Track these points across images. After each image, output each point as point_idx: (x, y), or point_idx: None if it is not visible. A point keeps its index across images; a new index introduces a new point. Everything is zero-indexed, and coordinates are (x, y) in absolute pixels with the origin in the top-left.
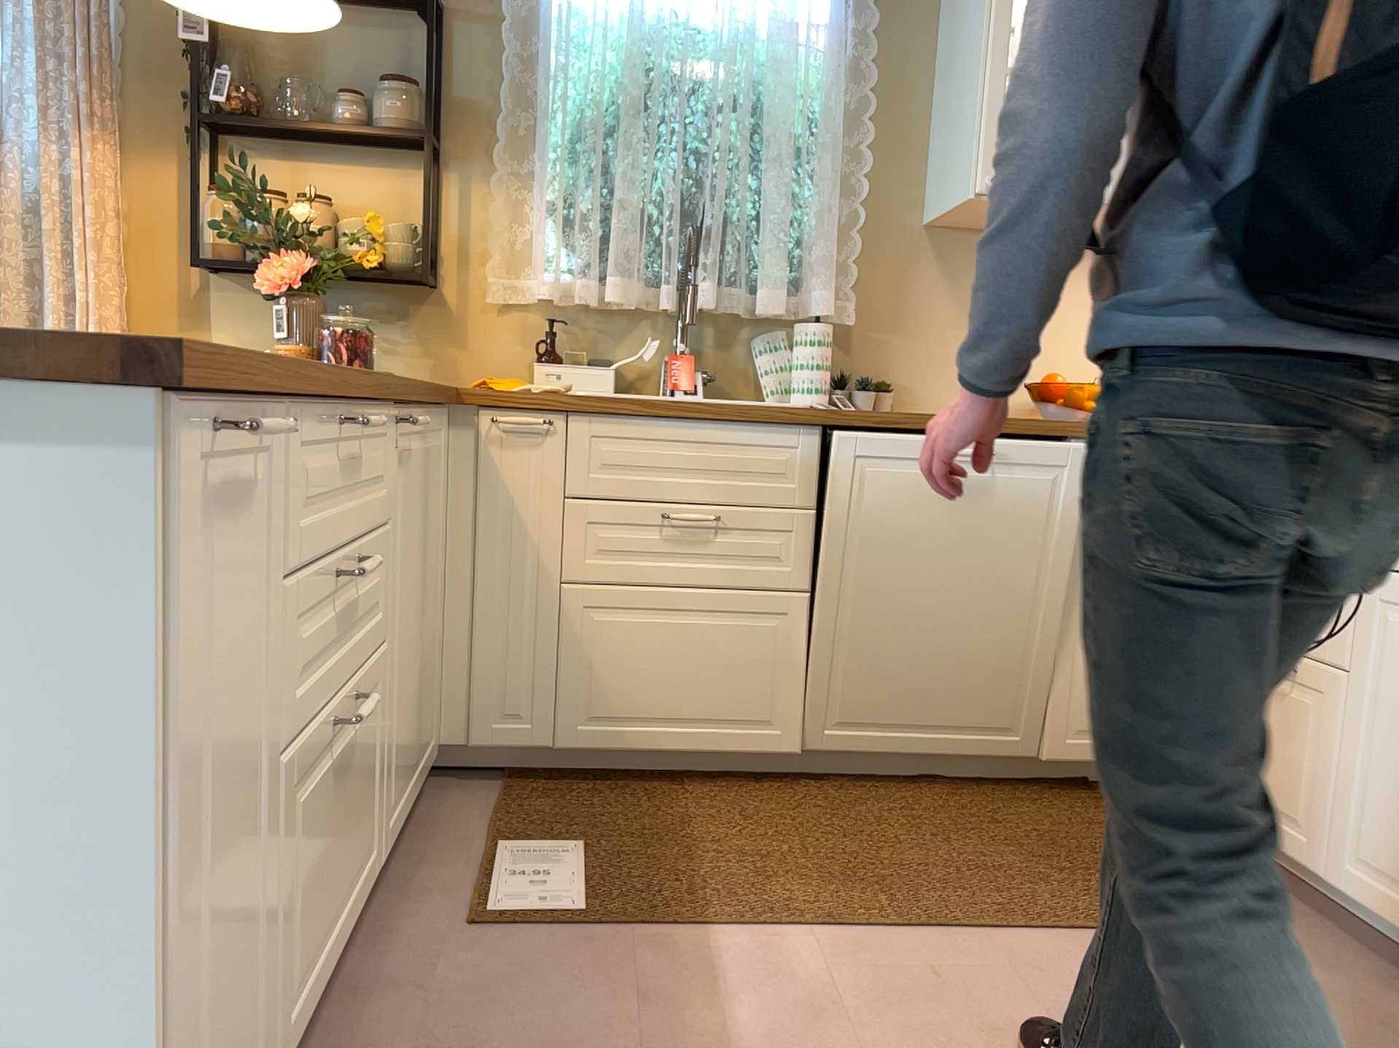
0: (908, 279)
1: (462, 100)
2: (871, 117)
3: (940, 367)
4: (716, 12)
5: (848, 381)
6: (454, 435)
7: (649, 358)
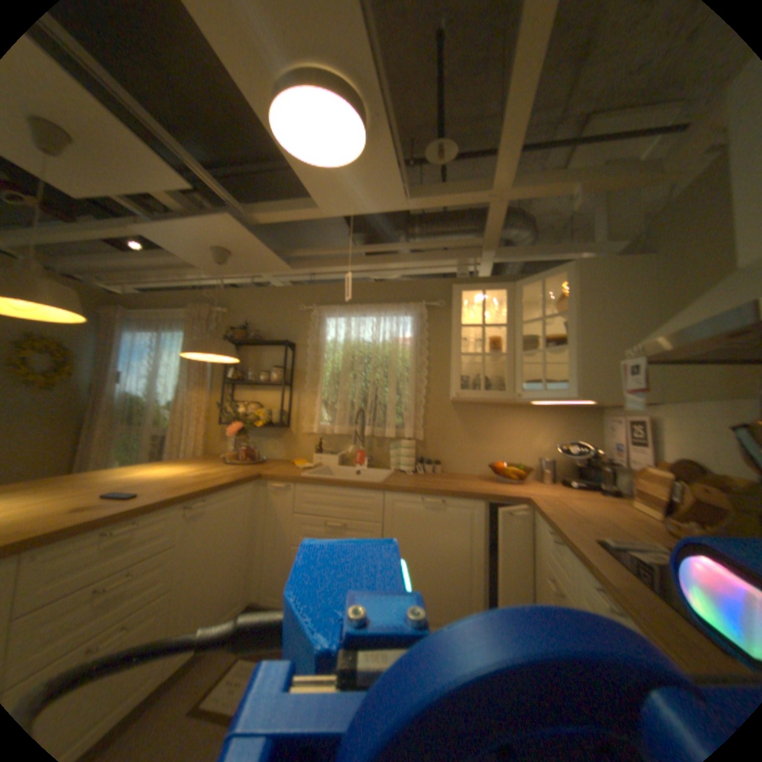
0: (445, 423)
1: (299, 371)
2: (429, 367)
3: (460, 456)
4: (375, 338)
5: (424, 461)
6: (262, 490)
7: (350, 453)
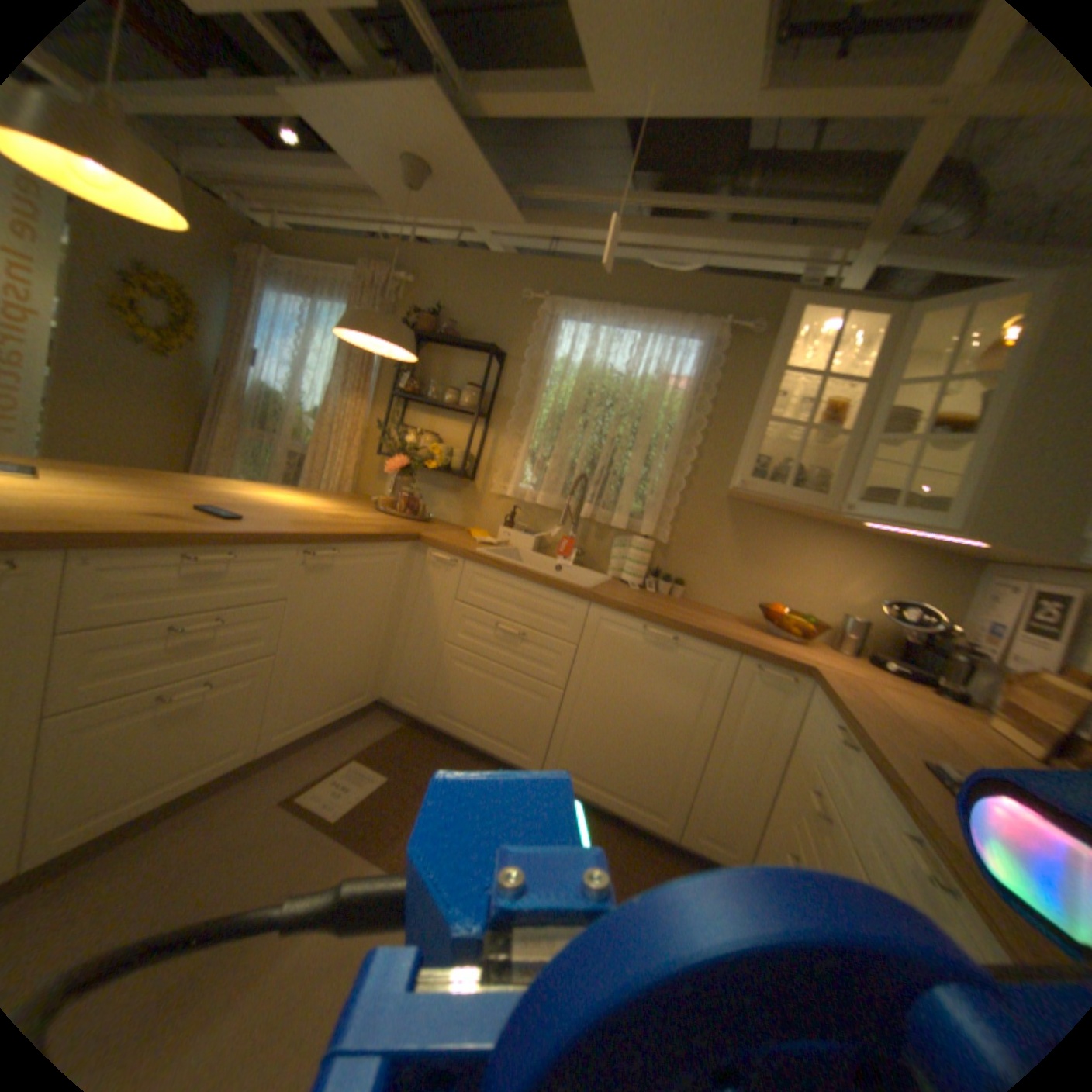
0: (708, 525)
1: (502, 397)
2: (707, 432)
3: (717, 580)
4: (631, 367)
5: (658, 574)
6: (417, 556)
7: (551, 537)
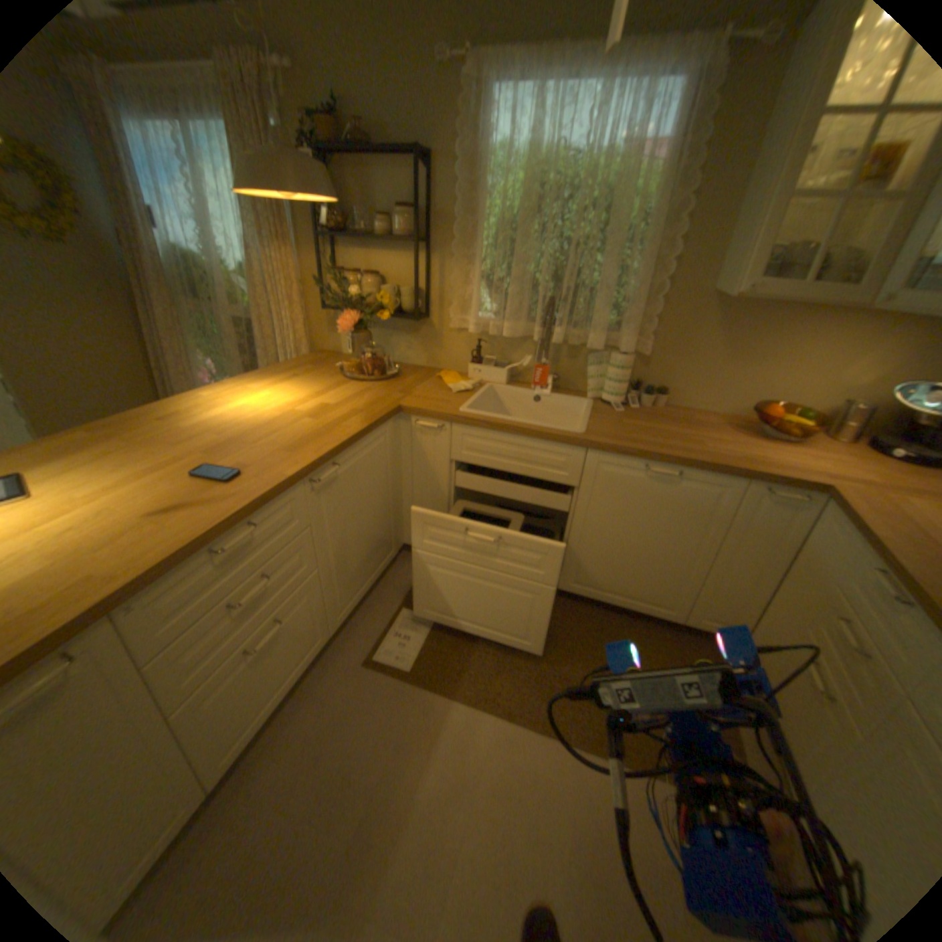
0: (693, 325)
1: (438, 211)
2: (692, 210)
3: (703, 382)
4: (591, 137)
5: (640, 386)
6: (403, 425)
7: (524, 367)
